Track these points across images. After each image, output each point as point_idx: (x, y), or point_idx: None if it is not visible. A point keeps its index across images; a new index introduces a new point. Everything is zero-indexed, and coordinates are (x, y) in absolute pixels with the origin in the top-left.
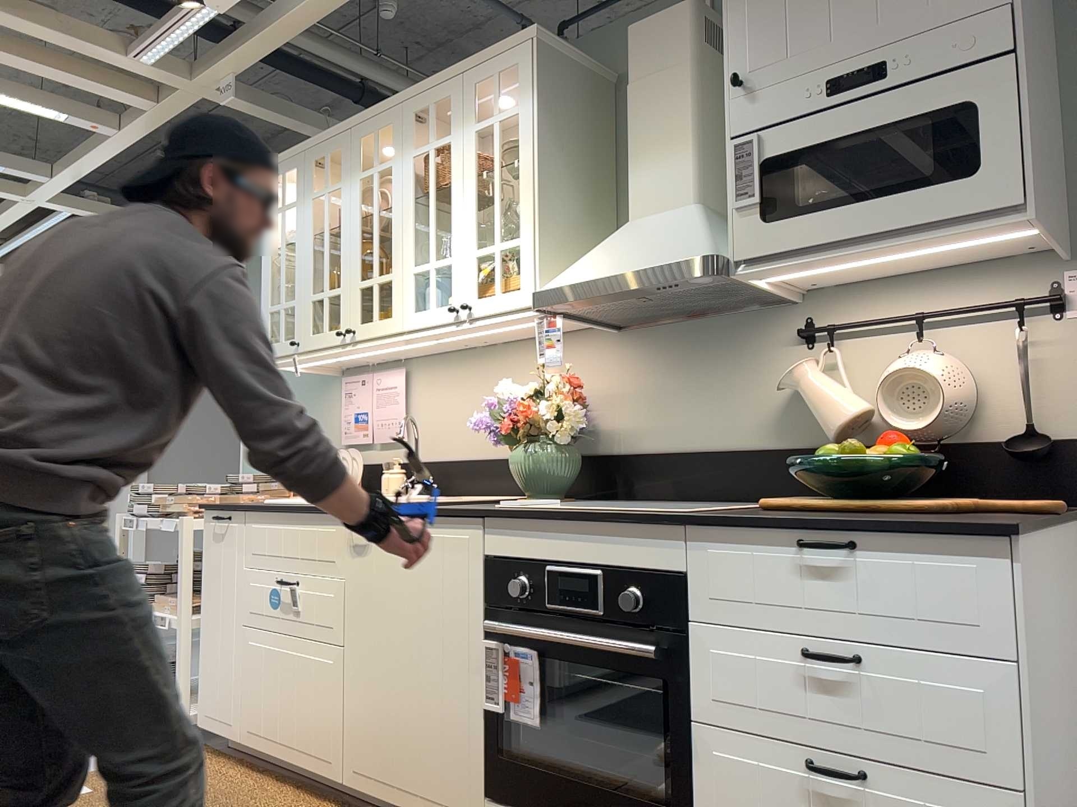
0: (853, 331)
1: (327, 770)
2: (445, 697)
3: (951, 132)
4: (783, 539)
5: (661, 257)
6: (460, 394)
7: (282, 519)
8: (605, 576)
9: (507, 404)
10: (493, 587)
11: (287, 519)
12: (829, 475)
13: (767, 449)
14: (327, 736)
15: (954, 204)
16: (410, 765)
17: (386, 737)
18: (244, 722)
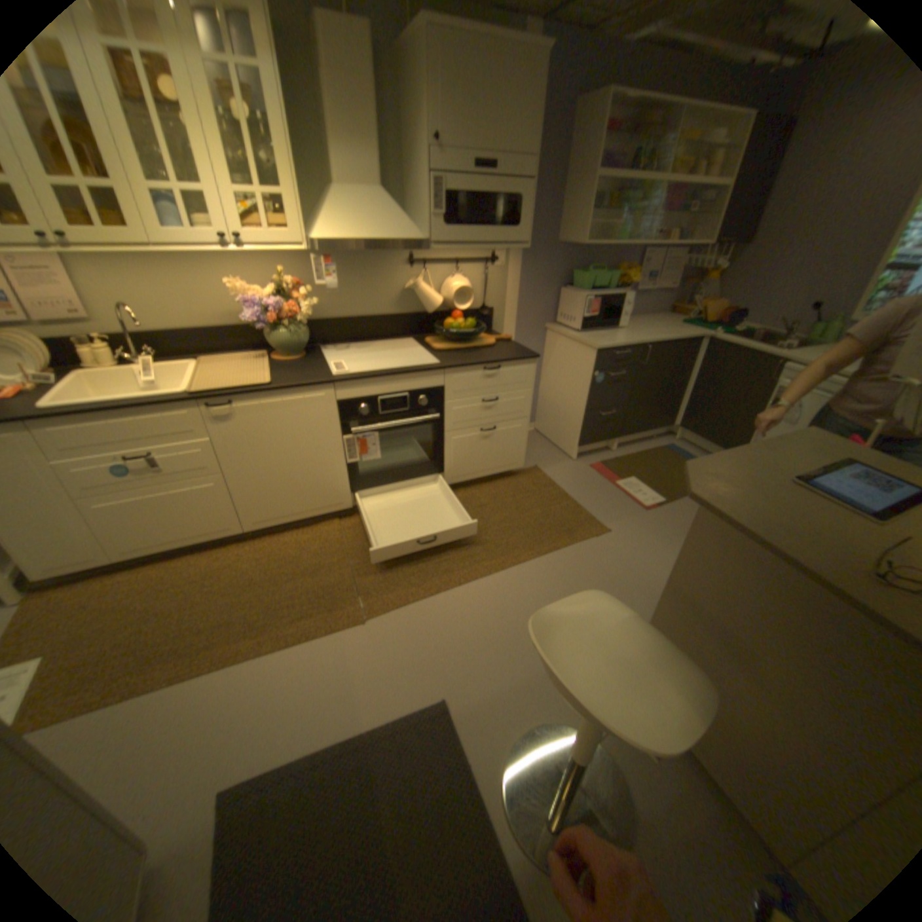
0: (430, 262)
1: (228, 533)
2: (320, 468)
3: (514, 206)
4: (478, 369)
5: (396, 233)
6: (150, 279)
7: (103, 417)
8: (409, 395)
9: (242, 297)
10: (345, 413)
11: (113, 416)
12: (452, 335)
13: (394, 316)
14: (223, 519)
15: (512, 238)
16: (300, 502)
17: (278, 499)
18: (114, 551)
